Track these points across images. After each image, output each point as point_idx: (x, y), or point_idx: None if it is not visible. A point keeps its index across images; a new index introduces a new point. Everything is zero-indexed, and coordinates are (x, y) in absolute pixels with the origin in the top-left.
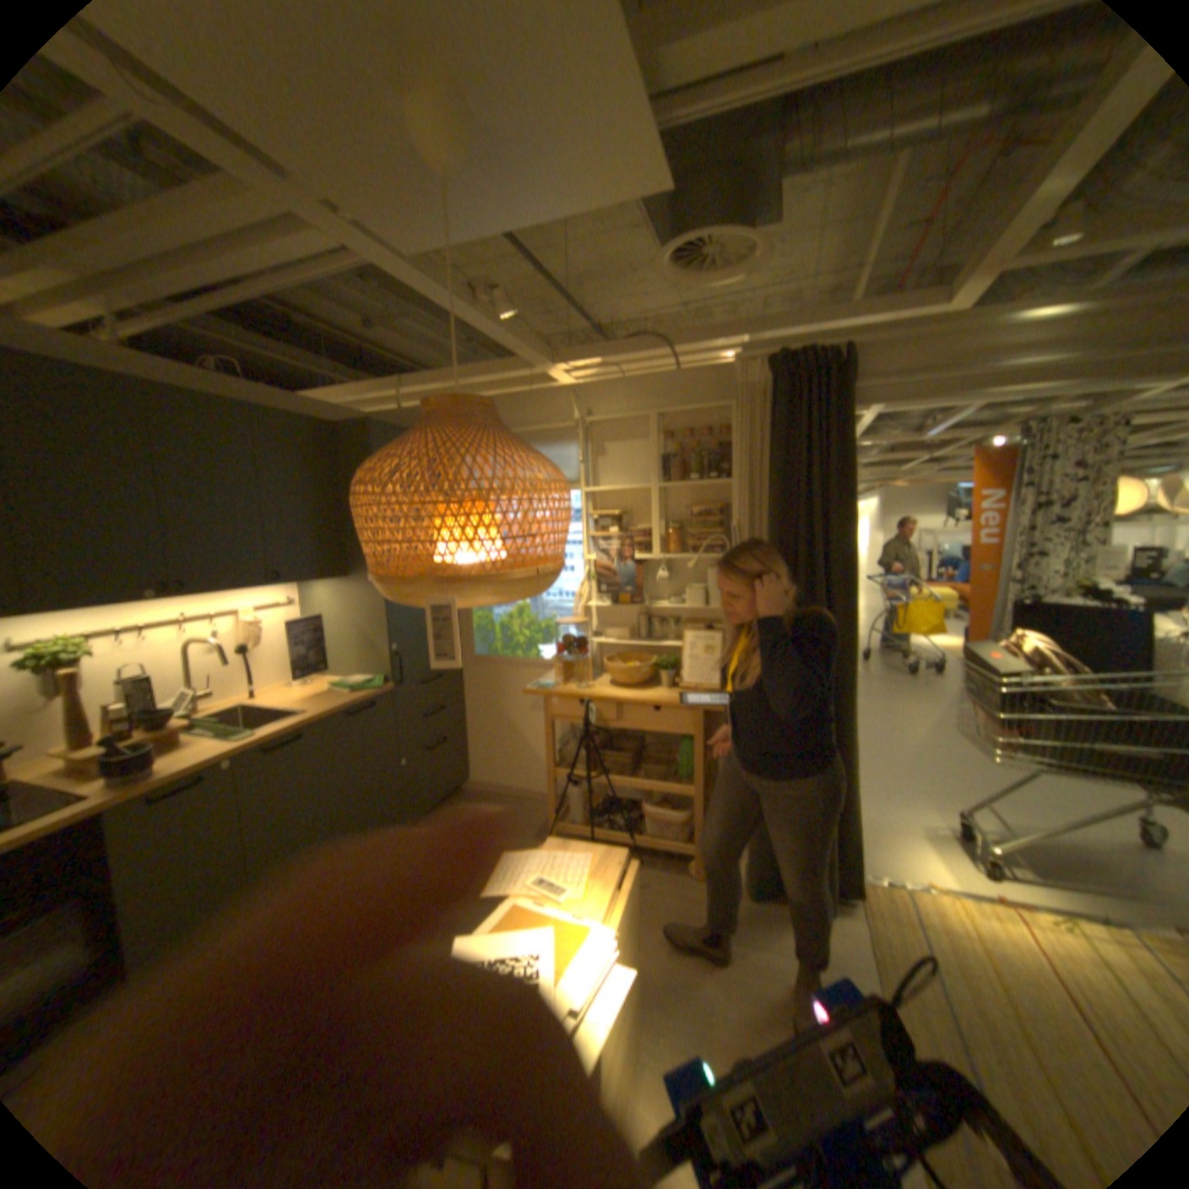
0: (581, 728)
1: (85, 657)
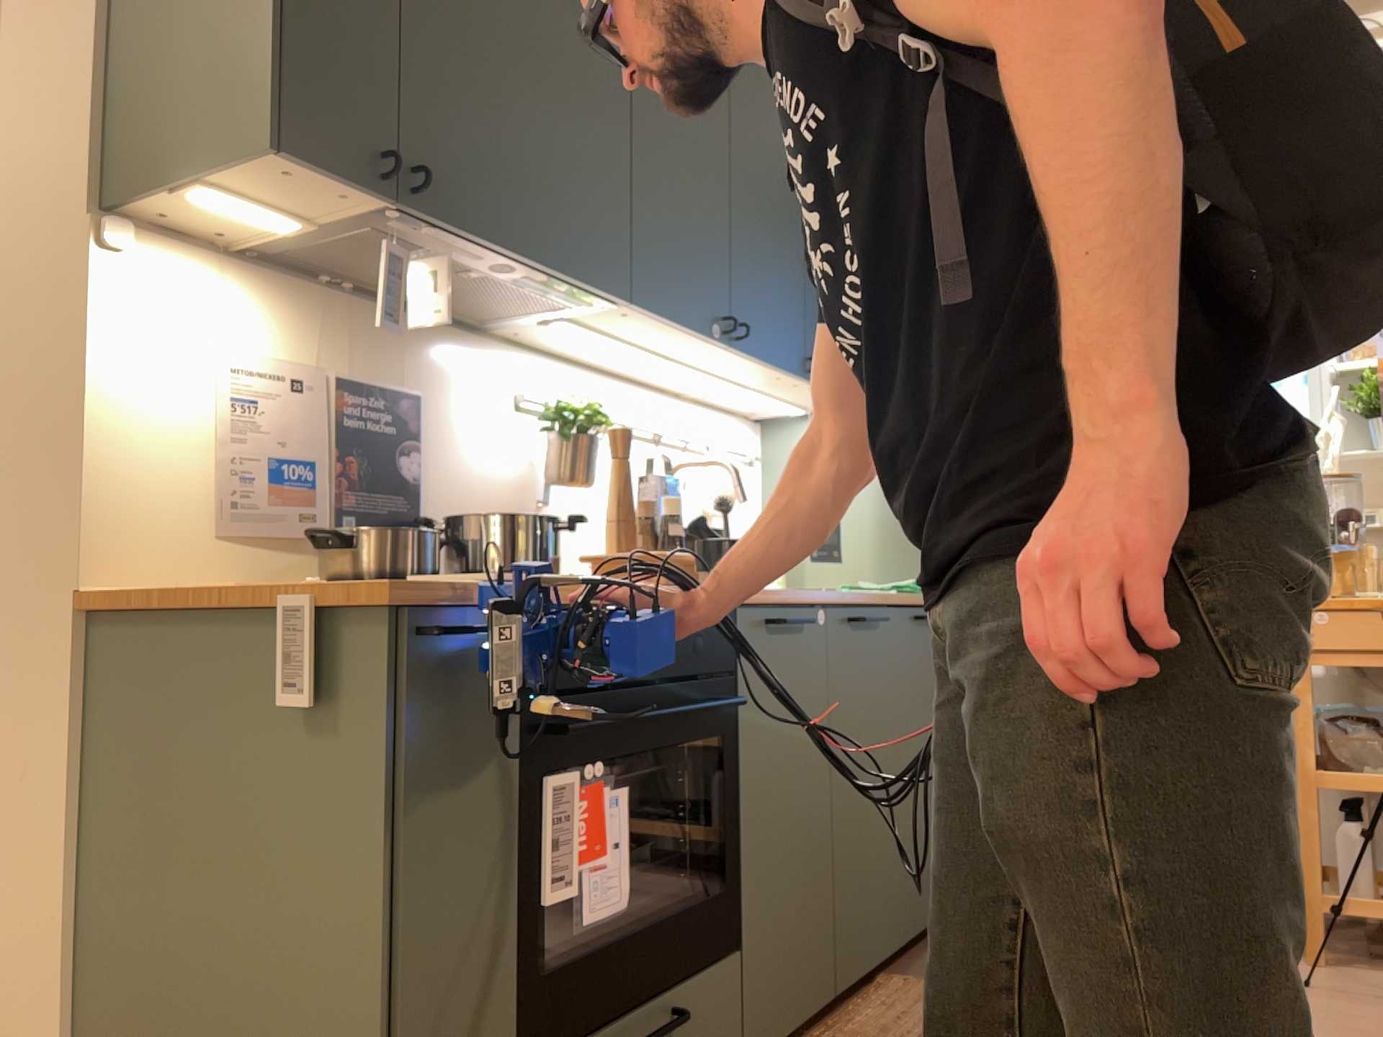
0: (1332, 709)
1: (599, 432)
